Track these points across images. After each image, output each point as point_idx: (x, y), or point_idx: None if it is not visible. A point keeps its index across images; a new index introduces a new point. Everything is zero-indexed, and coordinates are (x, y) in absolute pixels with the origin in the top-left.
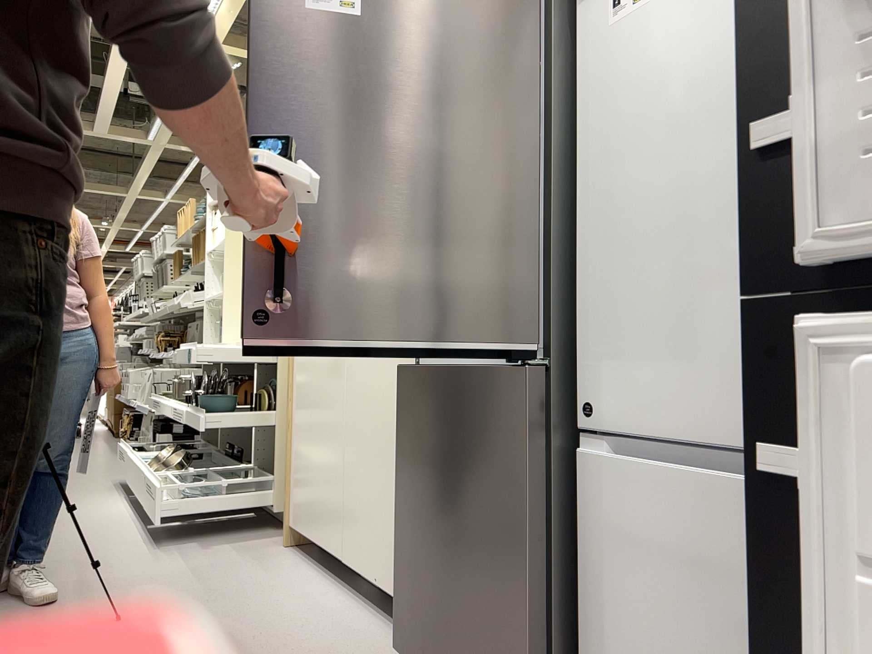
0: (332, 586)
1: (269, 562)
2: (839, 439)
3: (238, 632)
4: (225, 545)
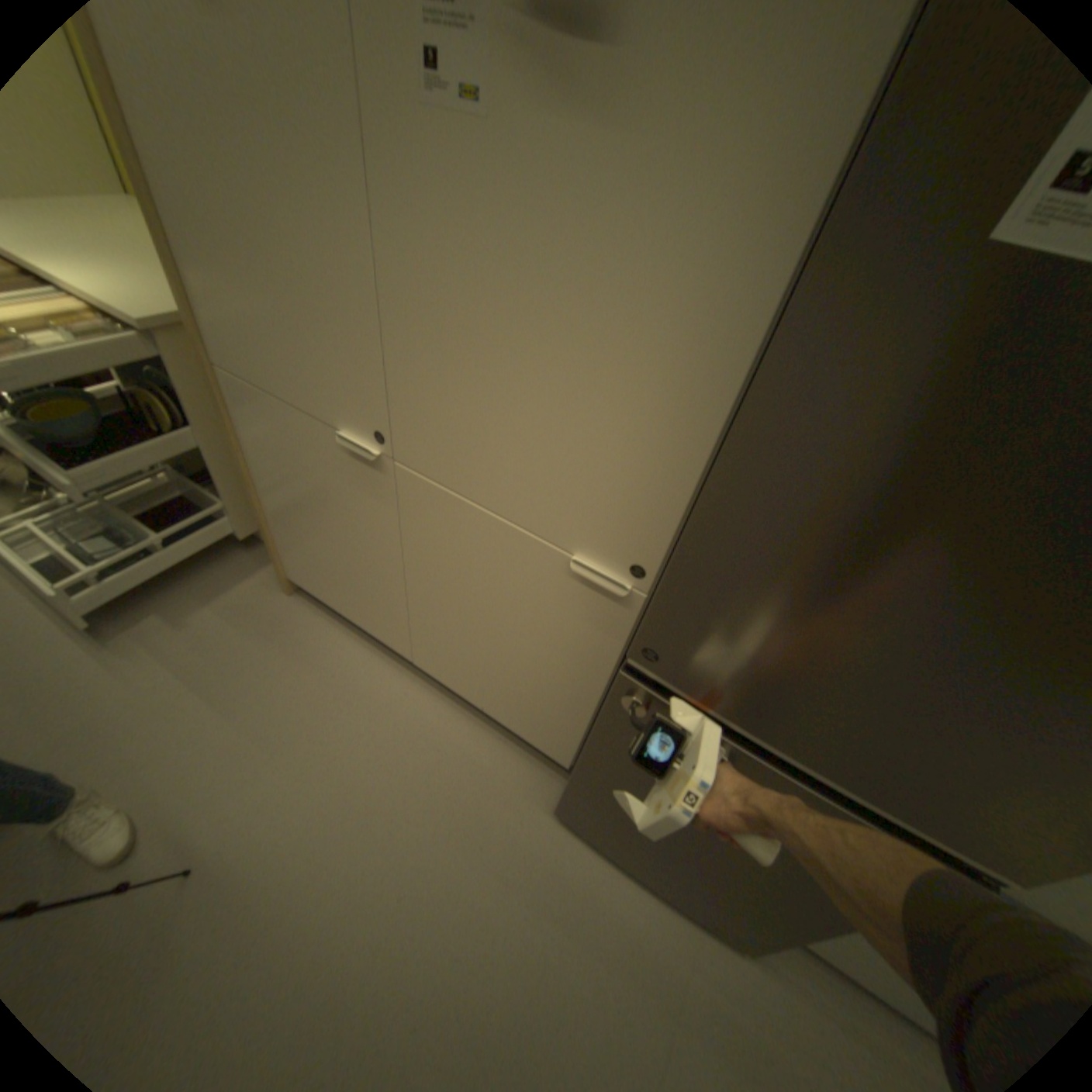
0: (400, 673)
1: (292, 639)
2: None
3: (361, 821)
4: (203, 609)
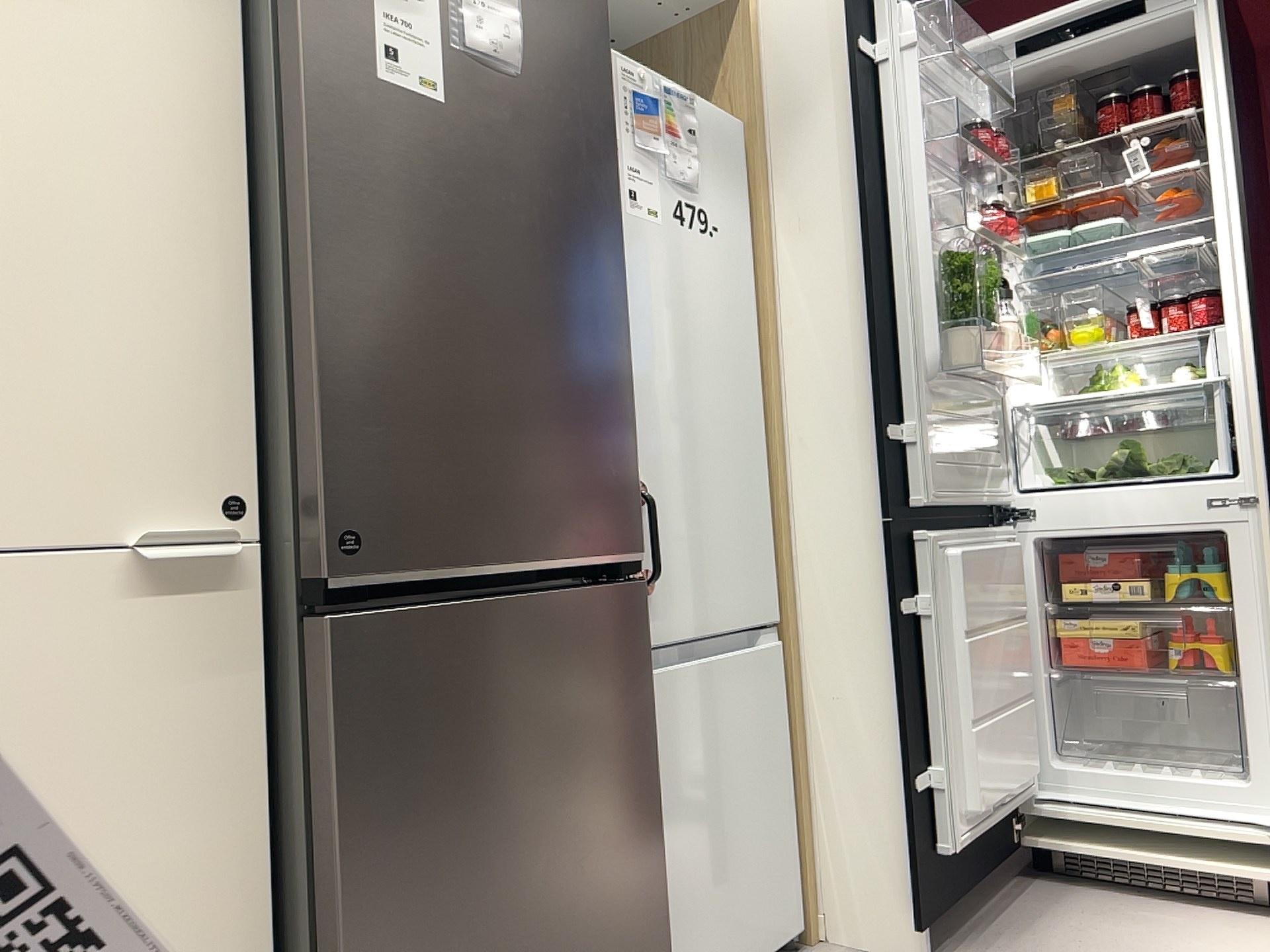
0: None
1: None
2: (936, 581)
3: None
4: None
